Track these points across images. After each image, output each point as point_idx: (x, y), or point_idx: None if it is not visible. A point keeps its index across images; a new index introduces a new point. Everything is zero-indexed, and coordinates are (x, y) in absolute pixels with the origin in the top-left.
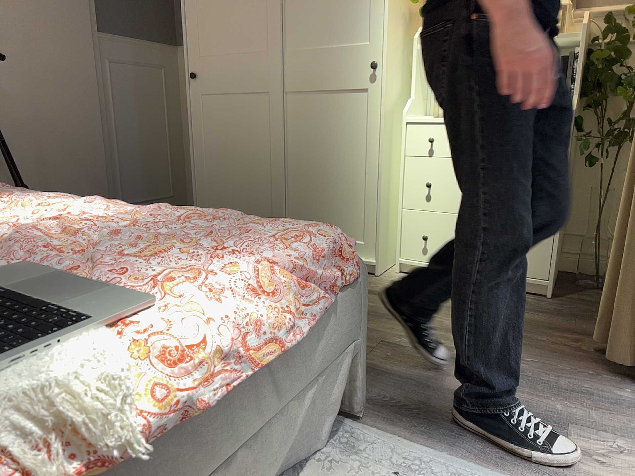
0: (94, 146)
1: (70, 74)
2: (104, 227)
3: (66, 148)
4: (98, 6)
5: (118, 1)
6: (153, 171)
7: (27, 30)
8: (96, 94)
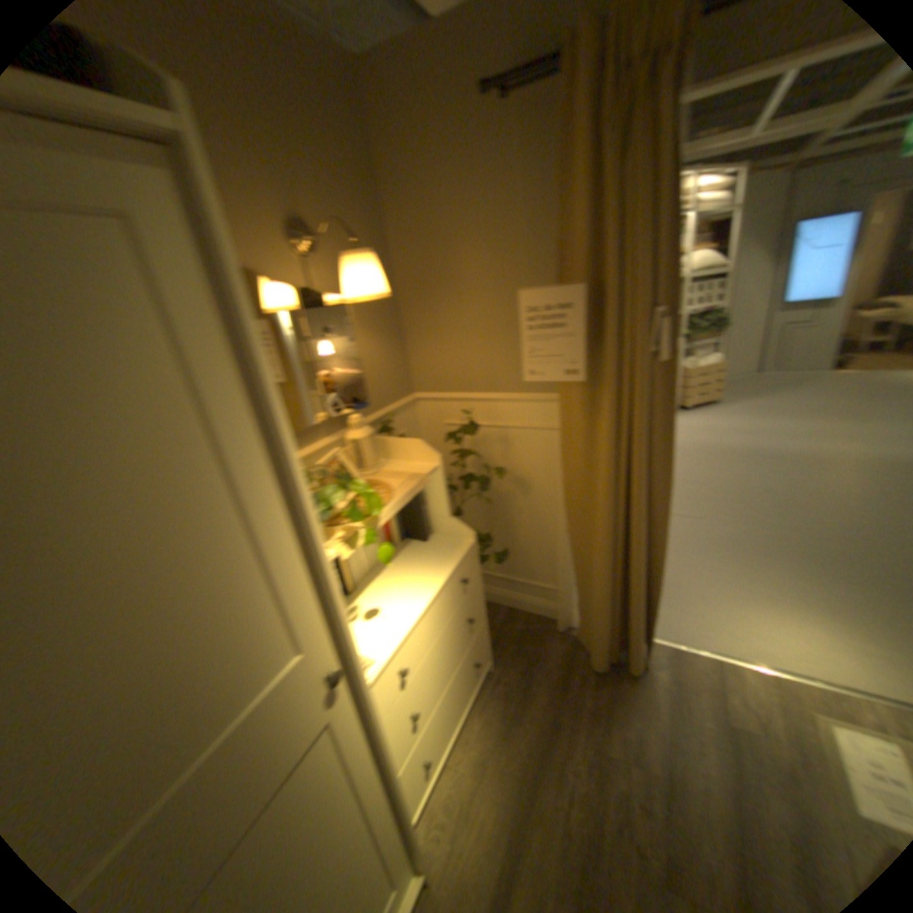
0: None
1: None
2: None
3: None
4: None
5: None
6: None
7: None
8: None
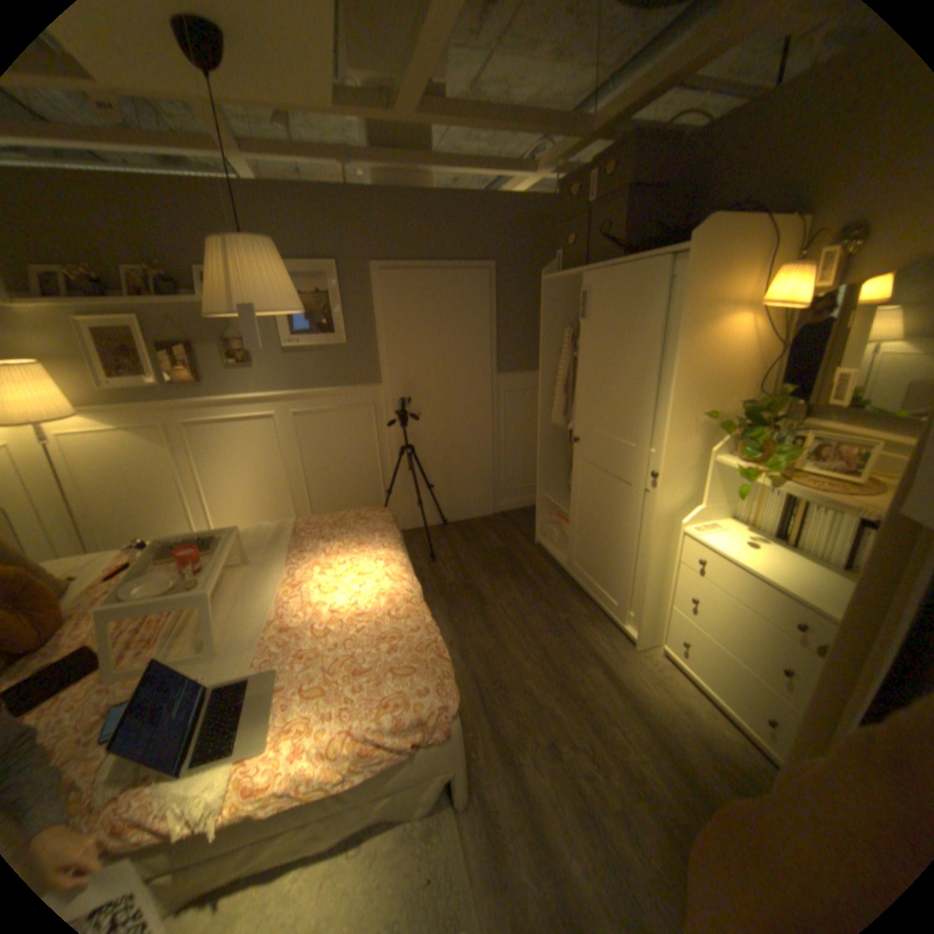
0: (483, 453)
1: (471, 408)
2: (351, 623)
3: (464, 456)
4: (498, 354)
5: (515, 347)
6: (530, 466)
7: (444, 385)
8: (489, 418)
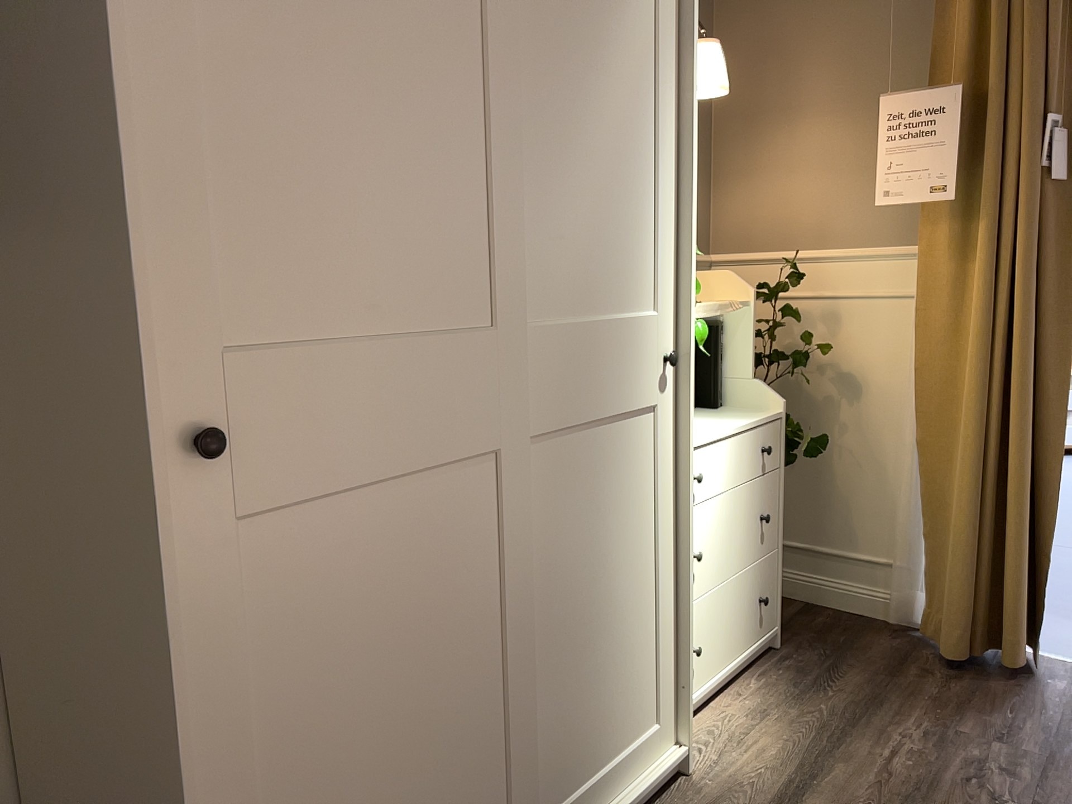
0: None
1: None
2: None
3: None
4: None
5: None
6: None
7: None
8: None
